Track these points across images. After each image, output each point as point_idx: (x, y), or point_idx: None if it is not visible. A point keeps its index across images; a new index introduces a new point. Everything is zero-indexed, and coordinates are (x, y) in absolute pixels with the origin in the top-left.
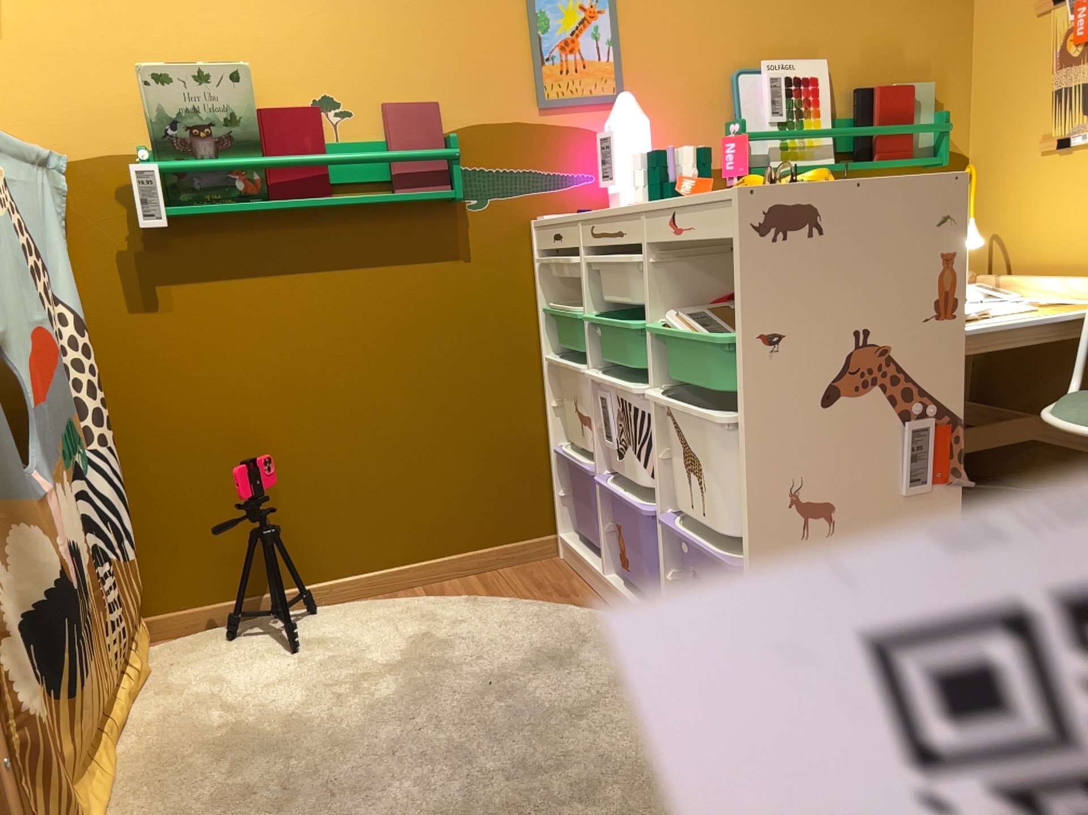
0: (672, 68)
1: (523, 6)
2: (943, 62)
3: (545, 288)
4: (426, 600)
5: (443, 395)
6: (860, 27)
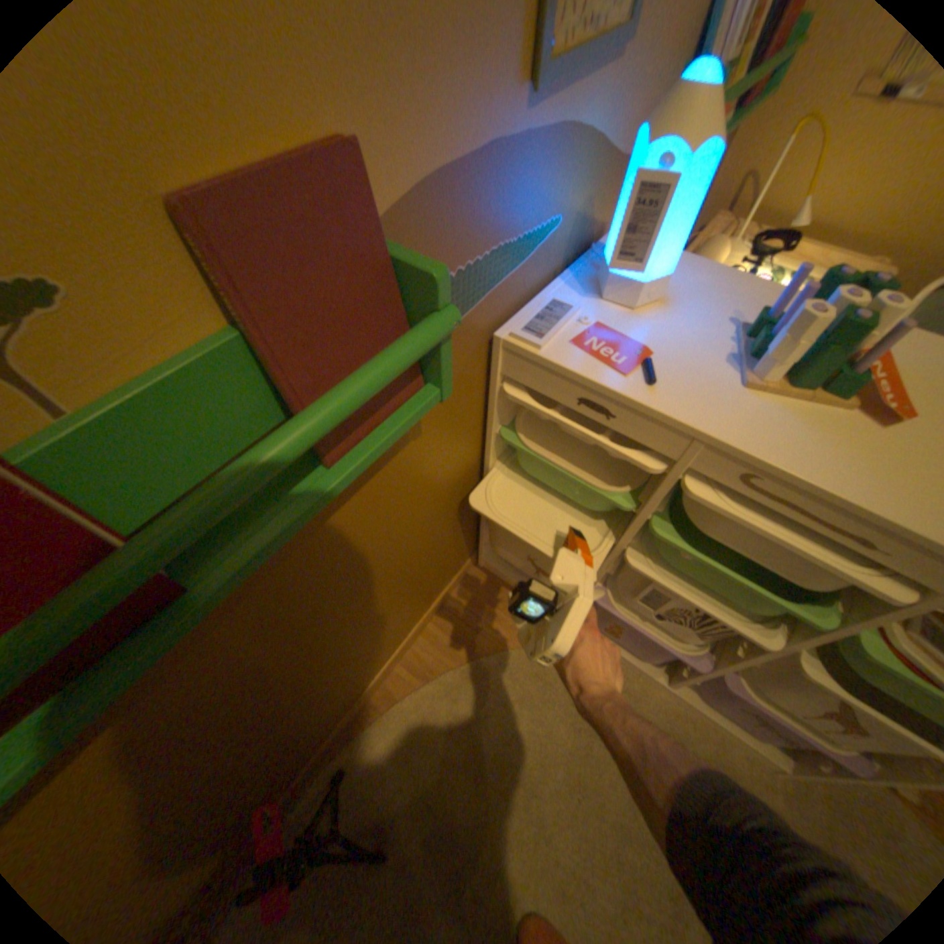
0: None
1: None
2: None
3: (502, 409)
4: (428, 692)
5: (401, 567)
6: None
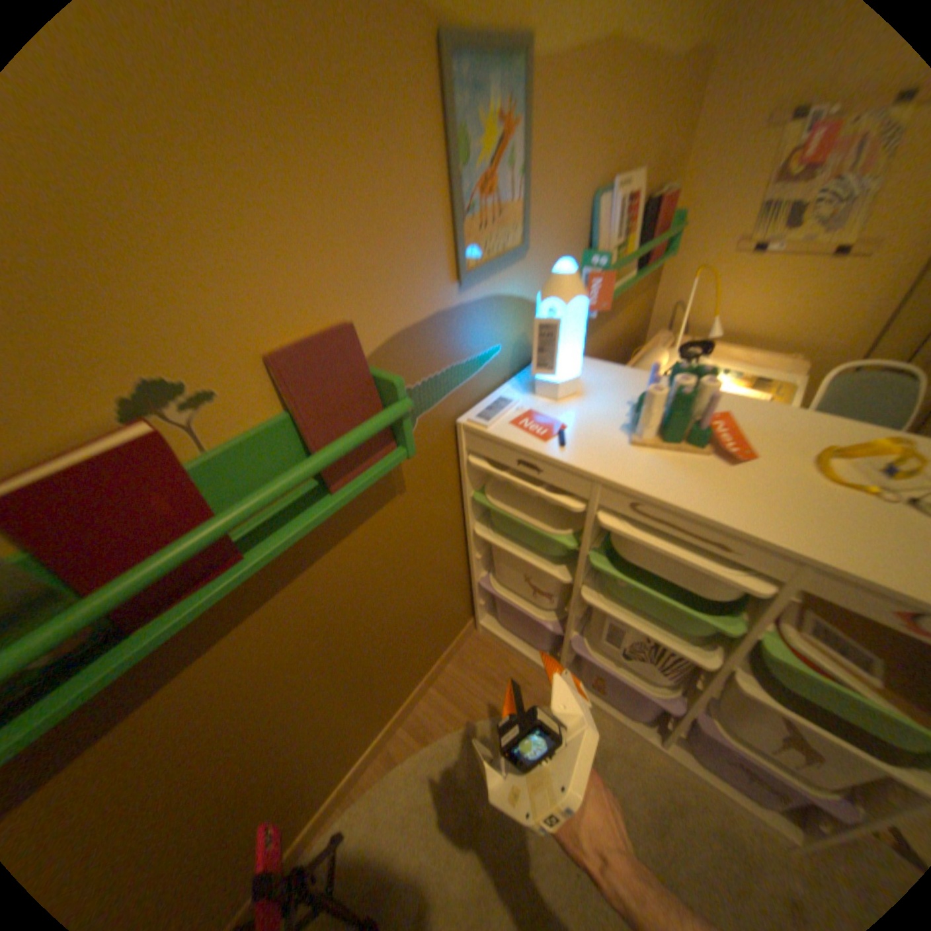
0: (562, 192)
1: (442, 107)
2: (683, 155)
3: (472, 477)
4: (427, 754)
5: (397, 610)
6: (662, 122)
